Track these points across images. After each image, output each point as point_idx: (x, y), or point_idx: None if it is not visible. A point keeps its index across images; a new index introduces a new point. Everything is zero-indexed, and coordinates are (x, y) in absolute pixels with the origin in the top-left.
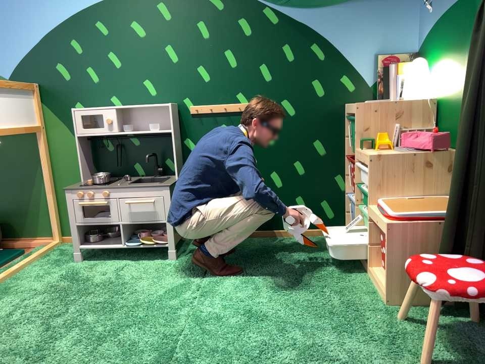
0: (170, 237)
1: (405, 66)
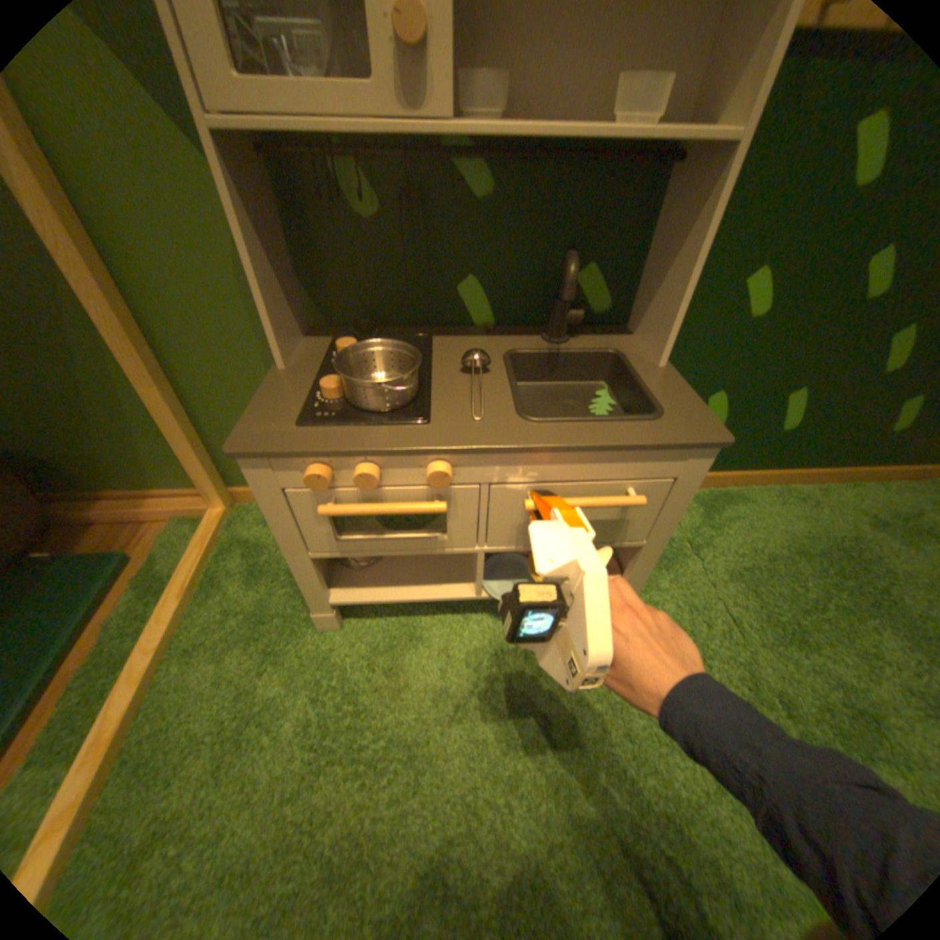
0: (641, 576)
1: None
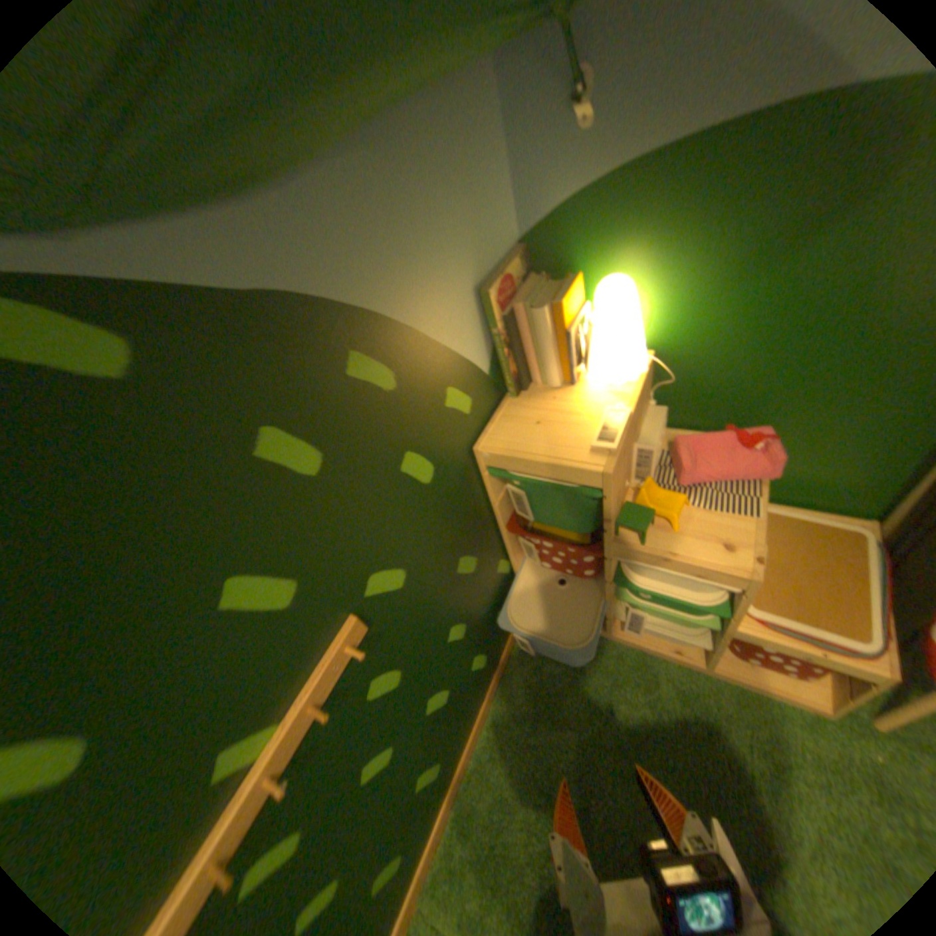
0: None
1: (574, 300)
